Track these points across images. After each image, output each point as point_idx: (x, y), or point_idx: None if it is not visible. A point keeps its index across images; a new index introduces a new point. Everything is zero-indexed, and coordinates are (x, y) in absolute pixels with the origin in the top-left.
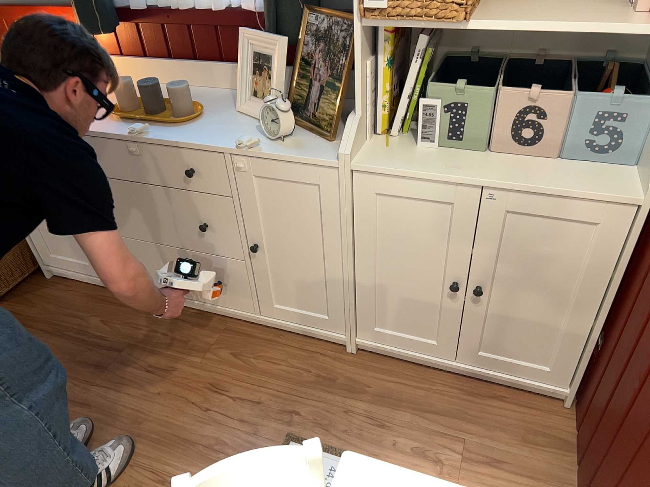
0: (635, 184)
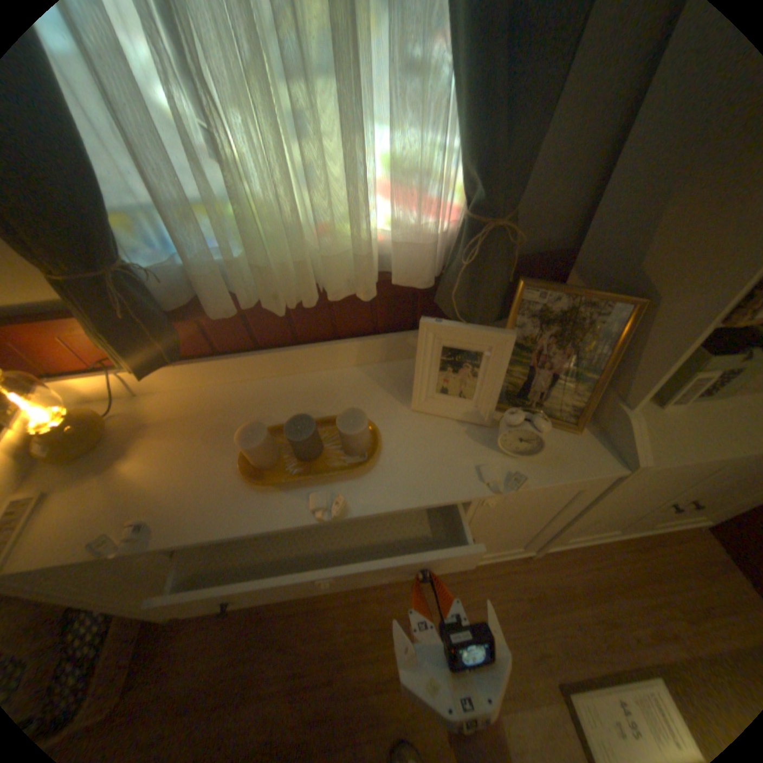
0: None
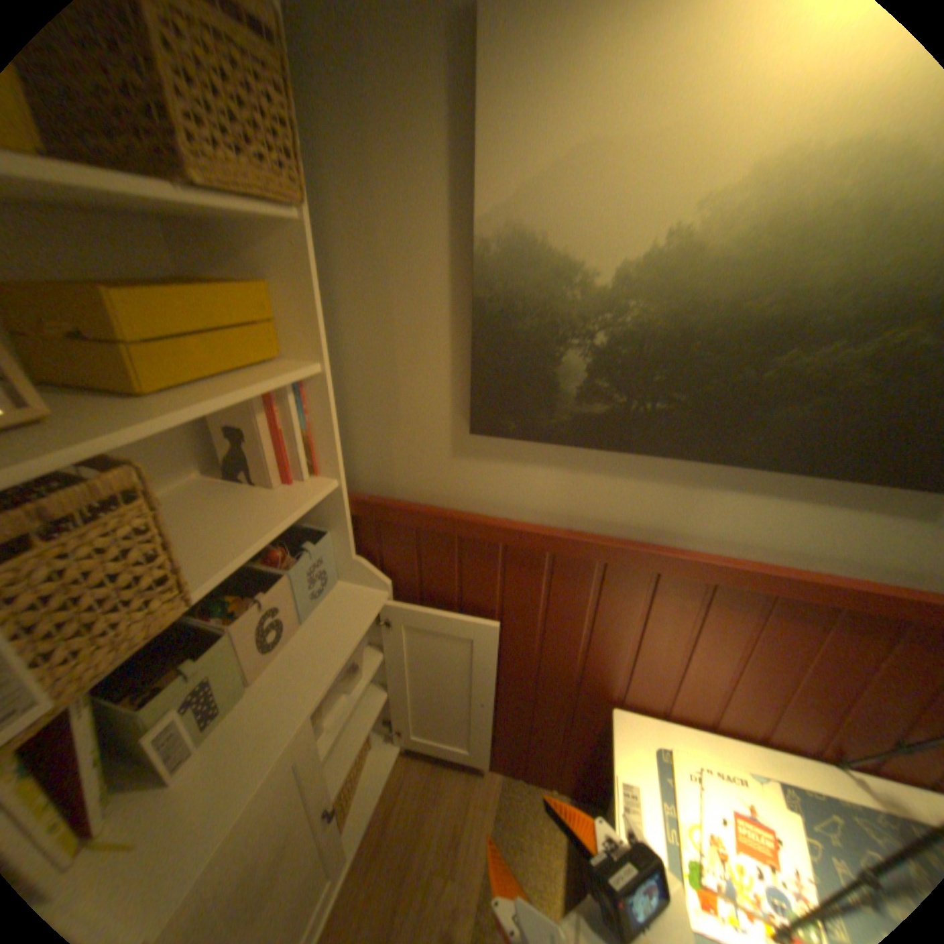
0: (370, 586)
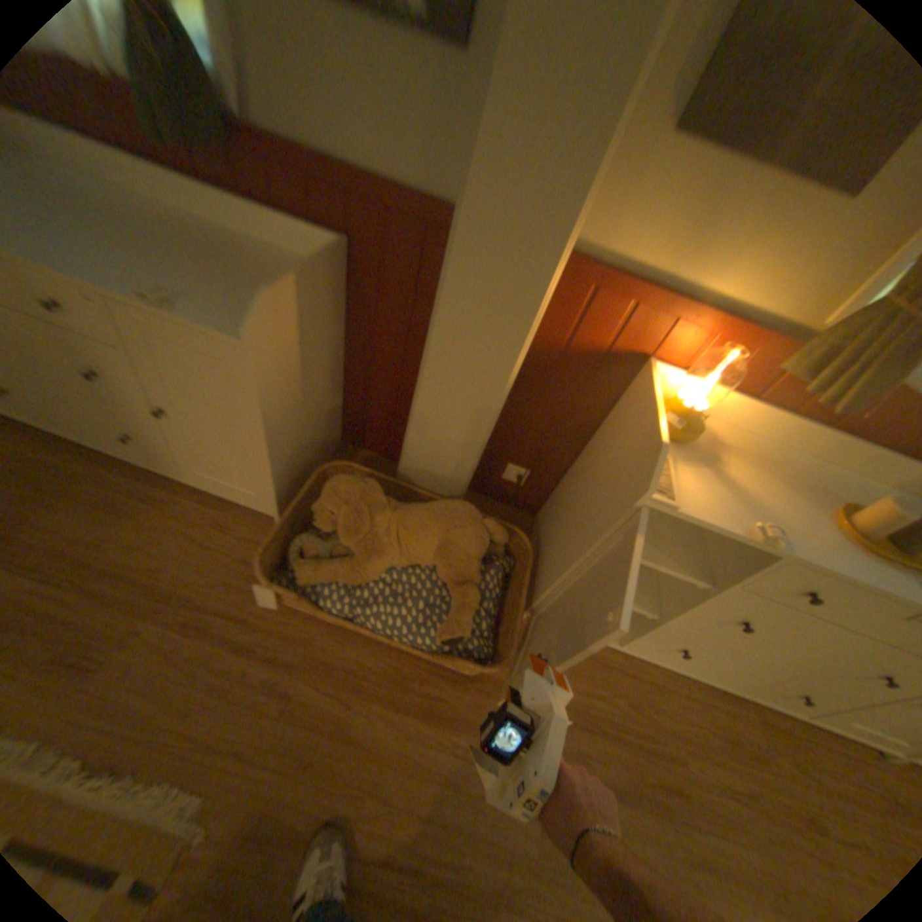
0: None
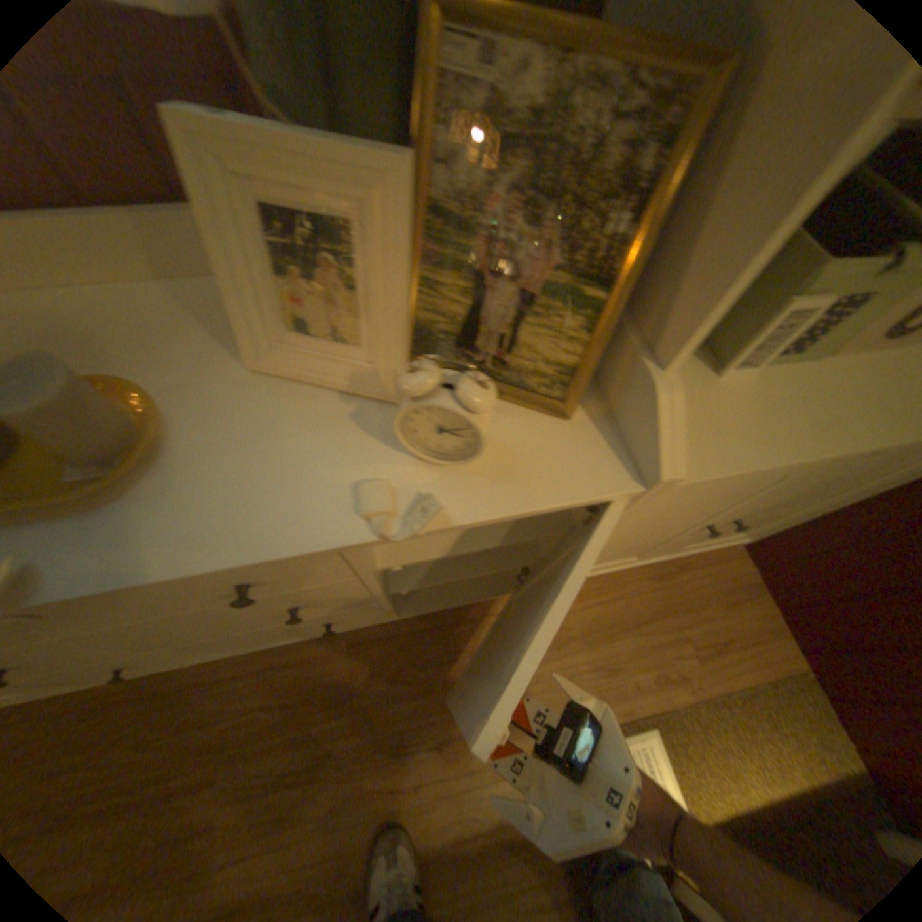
0: None
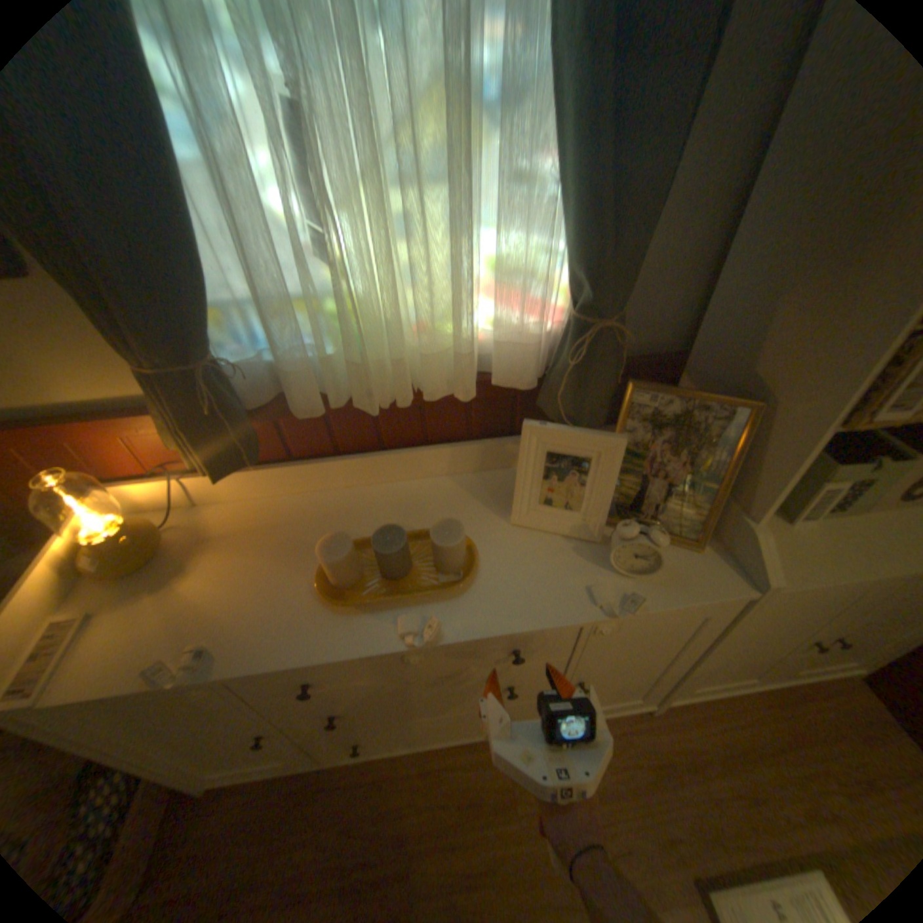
0: None
